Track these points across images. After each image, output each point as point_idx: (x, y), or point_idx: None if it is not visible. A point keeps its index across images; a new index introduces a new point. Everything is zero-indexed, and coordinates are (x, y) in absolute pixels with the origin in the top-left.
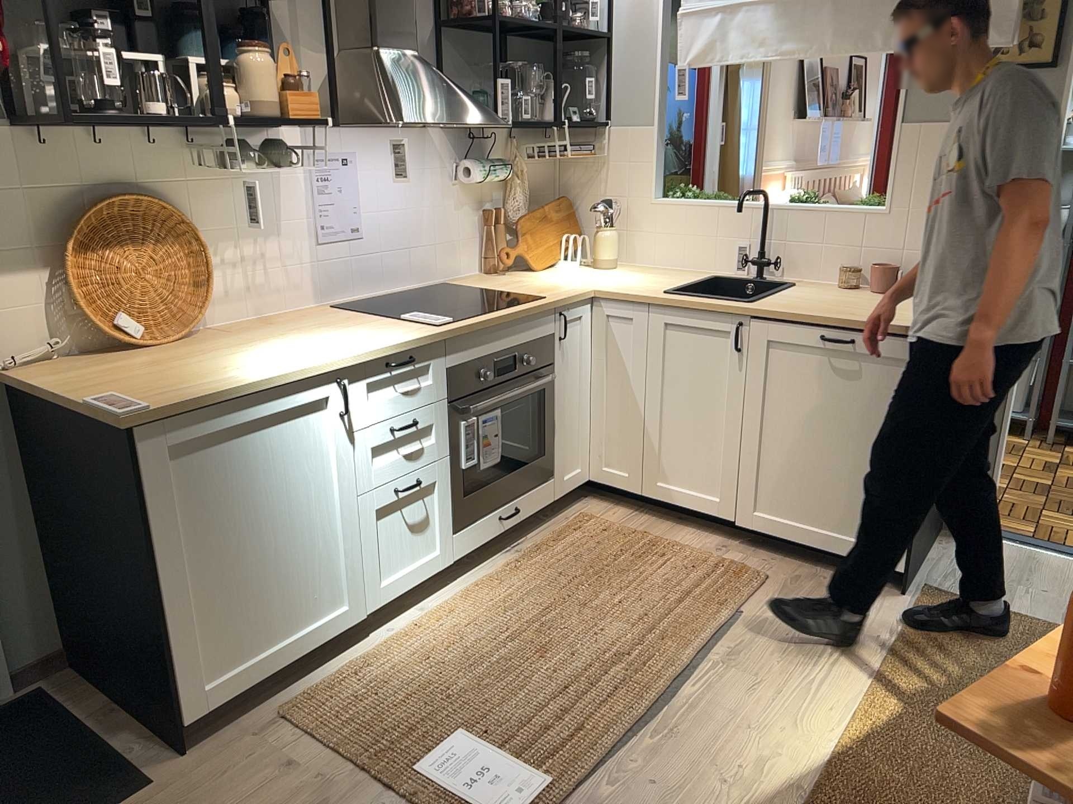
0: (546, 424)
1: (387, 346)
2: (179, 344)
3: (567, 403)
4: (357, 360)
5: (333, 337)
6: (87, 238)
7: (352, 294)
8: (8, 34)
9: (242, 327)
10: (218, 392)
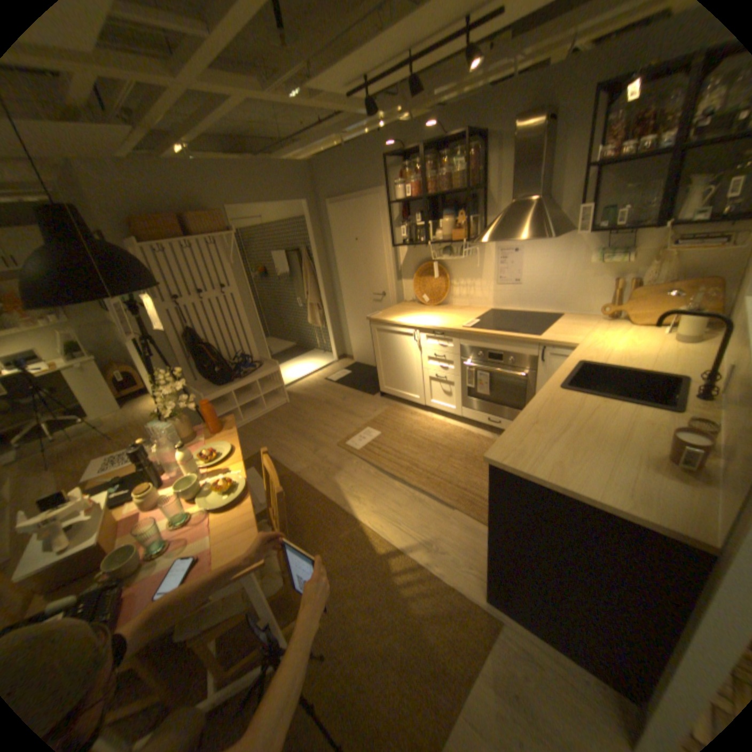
0: (527, 398)
1: (431, 326)
2: (431, 306)
3: None
4: (420, 326)
5: (442, 318)
6: (421, 273)
7: (511, 307)
8: (412, 219)
9: (456, 307)
10: (383, 320)
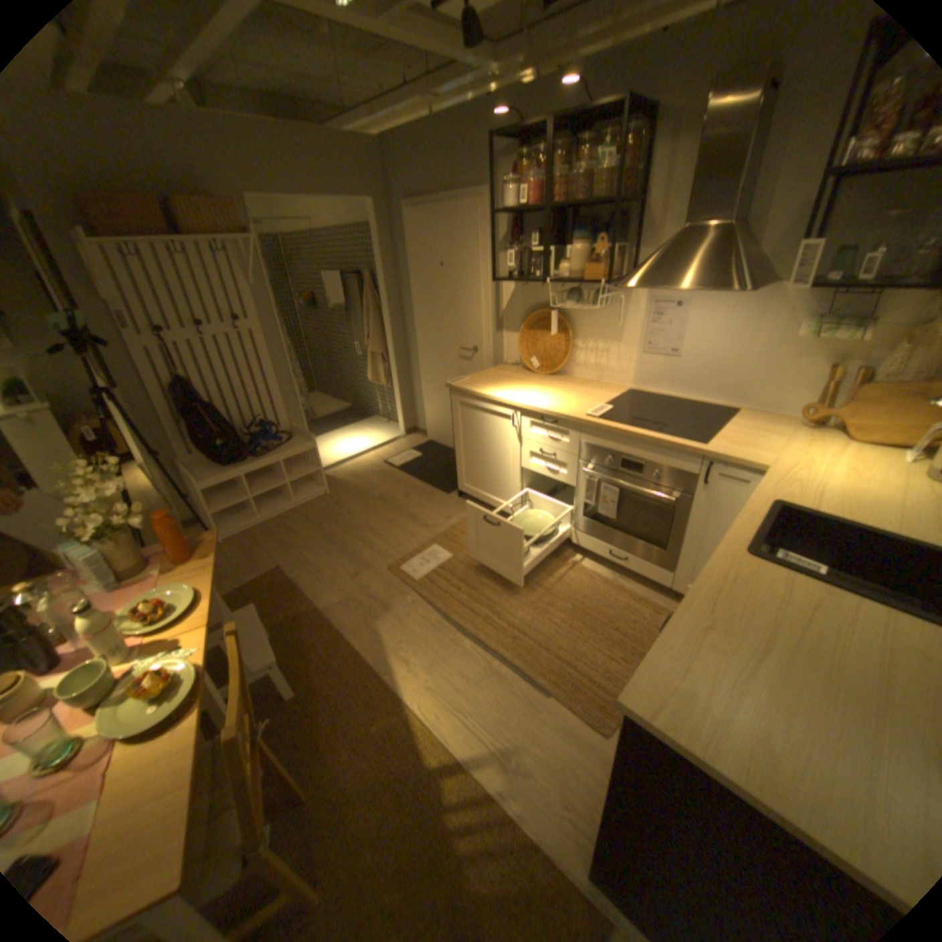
0: (673, 532)
1: (539, 408)
2: (542, 376)
3: (705, 535)
4: (523, 407)
5: (557, 397)
6: (532, 324)
7: (660, 389)
8: (525, 241)
9: (577, 380)
10: (470, 391)
